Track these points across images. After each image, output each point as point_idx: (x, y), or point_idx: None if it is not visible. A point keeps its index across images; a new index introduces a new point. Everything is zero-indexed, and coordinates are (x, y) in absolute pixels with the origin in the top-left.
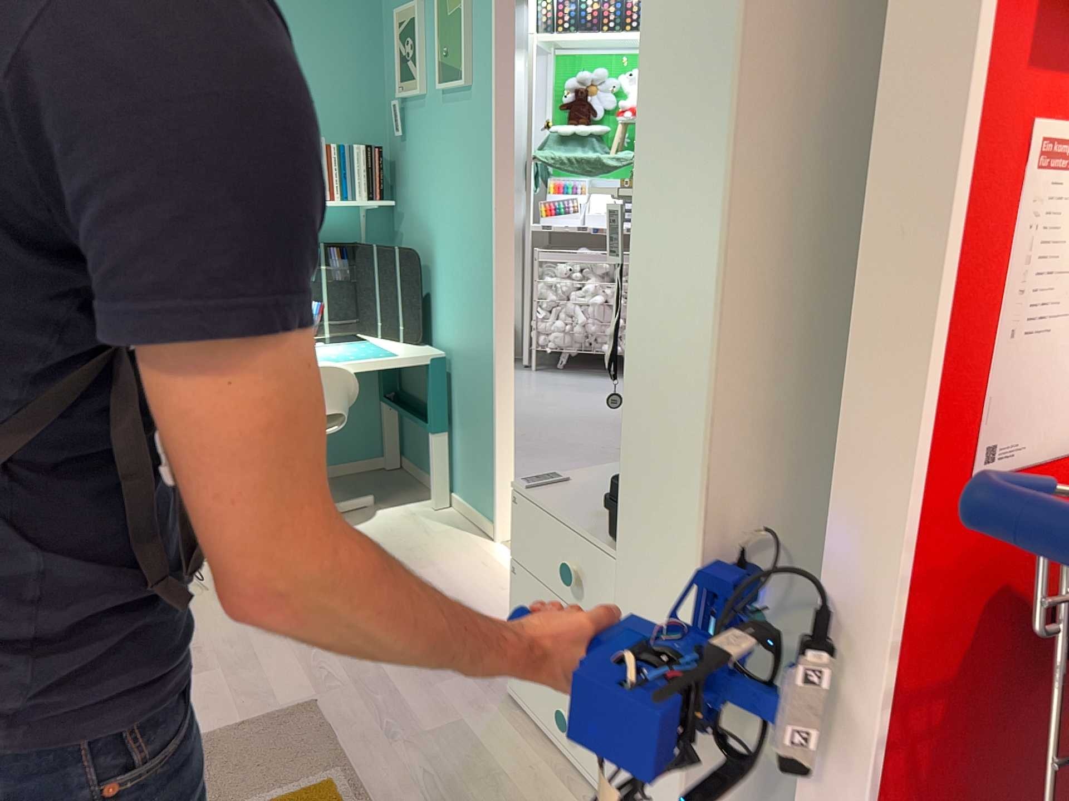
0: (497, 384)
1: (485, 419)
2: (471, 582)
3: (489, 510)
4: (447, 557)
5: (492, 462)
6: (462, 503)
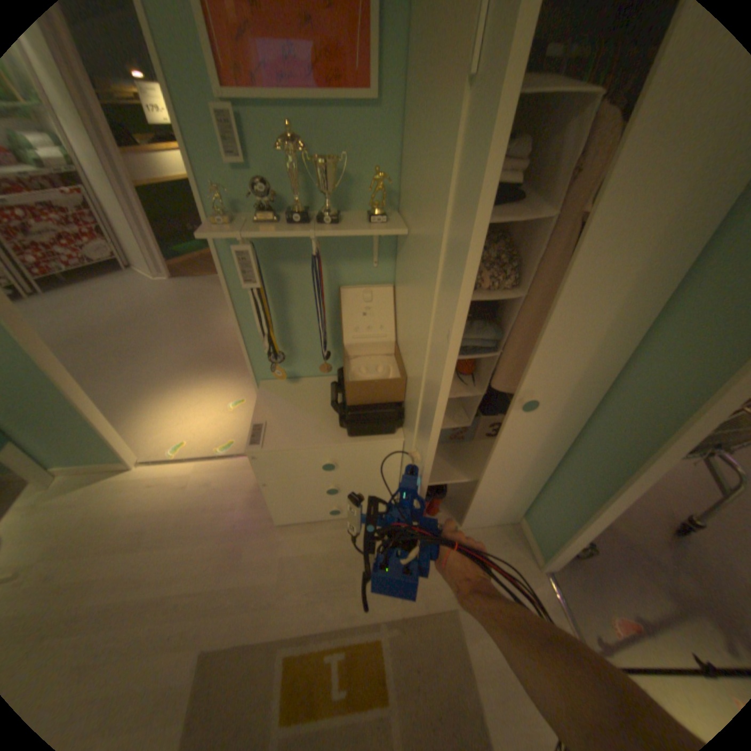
0: (65, 388)
1: (62, 414)
2: (159, 501)
3: (109, 457)
4: (116, 504)
5: (95, 433)
6: (69, 468)
